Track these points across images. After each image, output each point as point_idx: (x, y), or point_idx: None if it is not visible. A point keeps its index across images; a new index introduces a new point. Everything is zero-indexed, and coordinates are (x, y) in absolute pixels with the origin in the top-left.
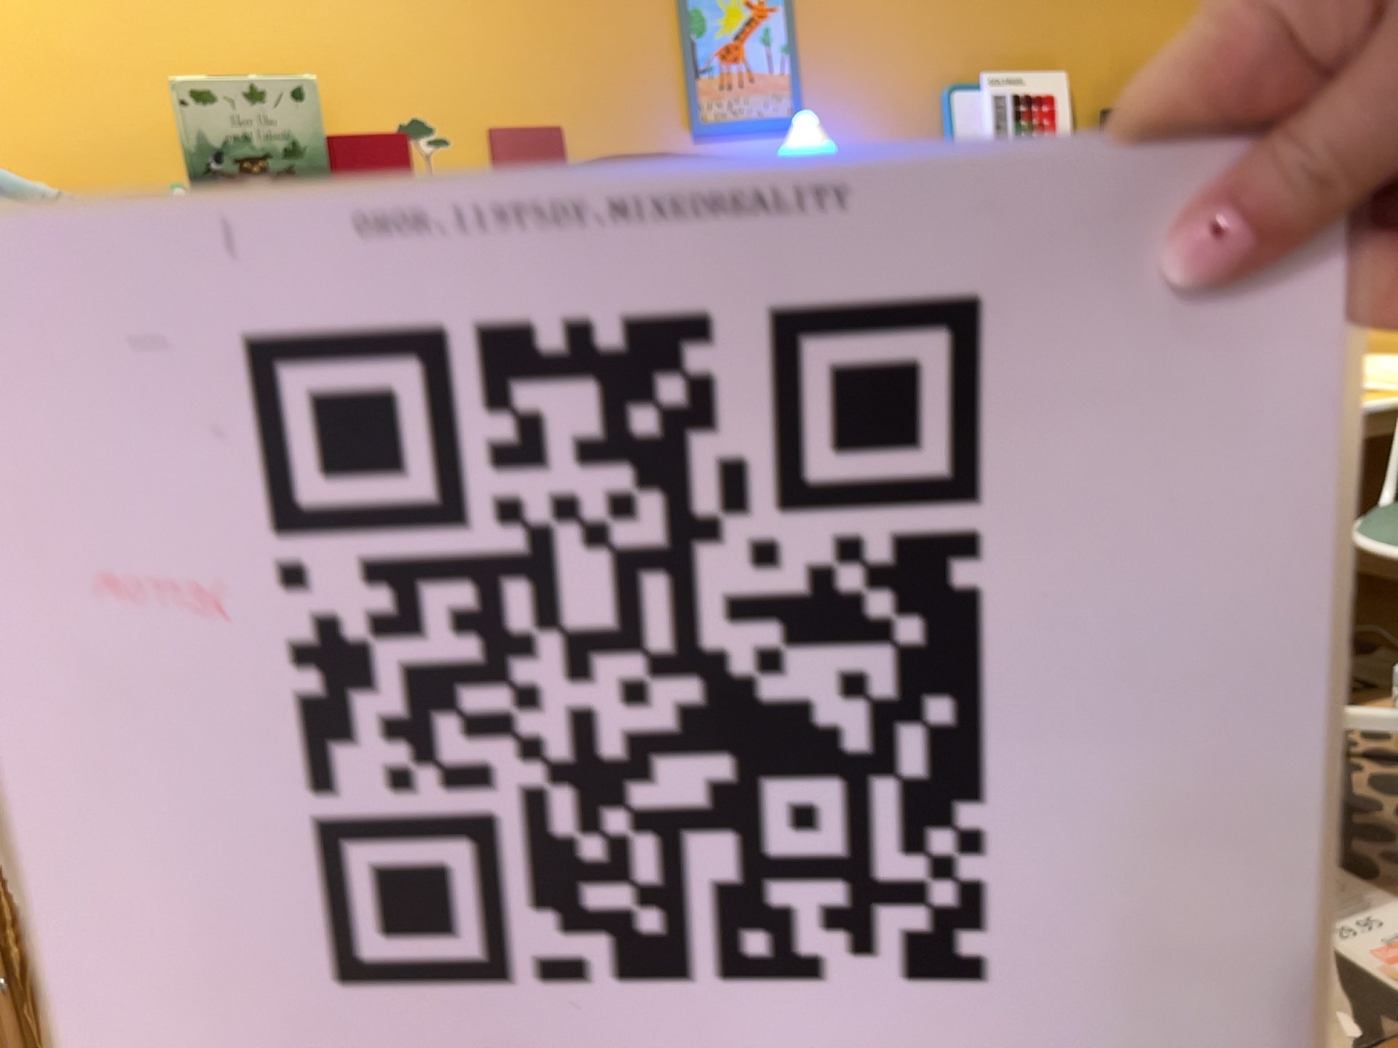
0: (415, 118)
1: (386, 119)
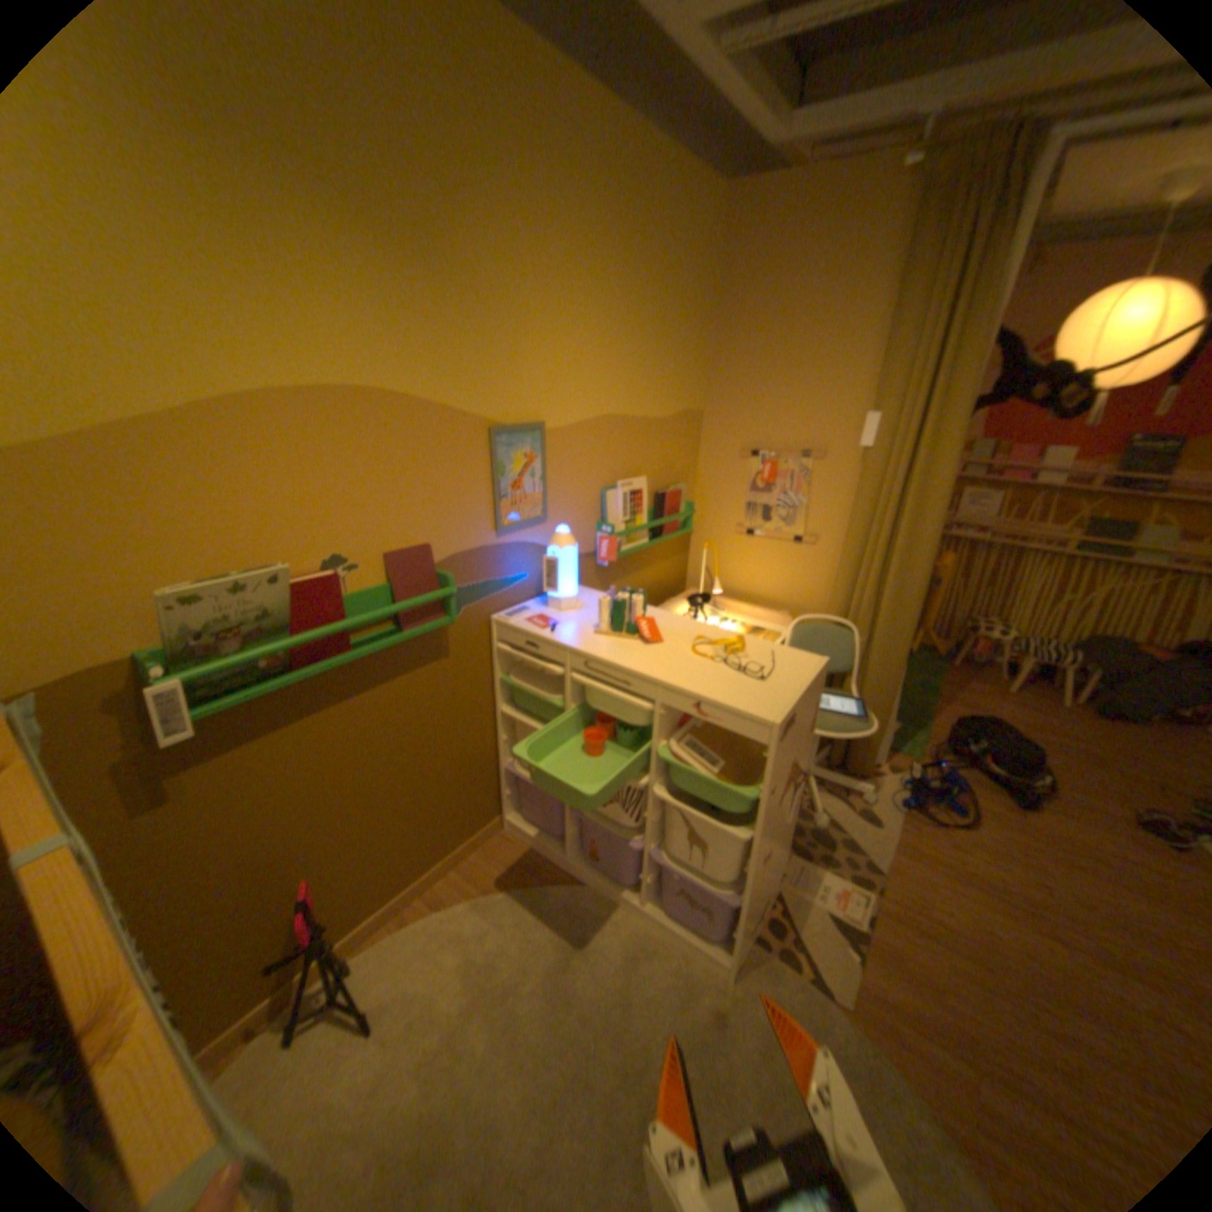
0: (334, 555)
1: (313, 560)
